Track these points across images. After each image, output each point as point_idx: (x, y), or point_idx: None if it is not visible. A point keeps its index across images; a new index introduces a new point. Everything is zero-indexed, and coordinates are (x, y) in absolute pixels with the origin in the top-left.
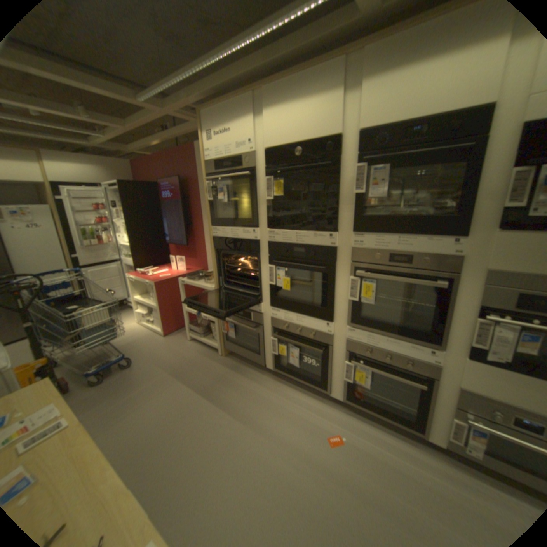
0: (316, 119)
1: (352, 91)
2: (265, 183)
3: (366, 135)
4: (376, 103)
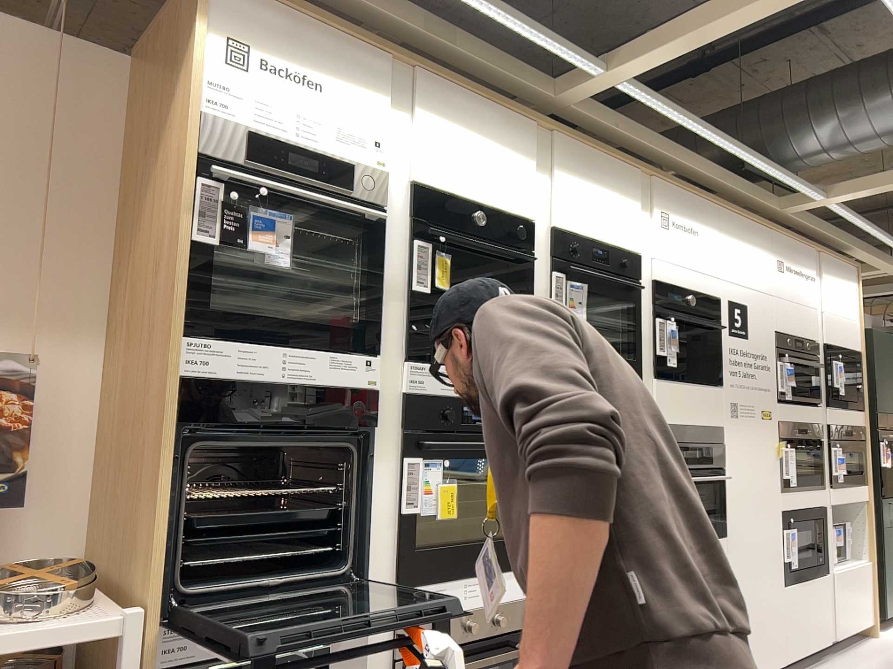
0: (503, 187)
1: (537, 179)
2: (408, 255)
3: (555, 241)
4: (563, 209)
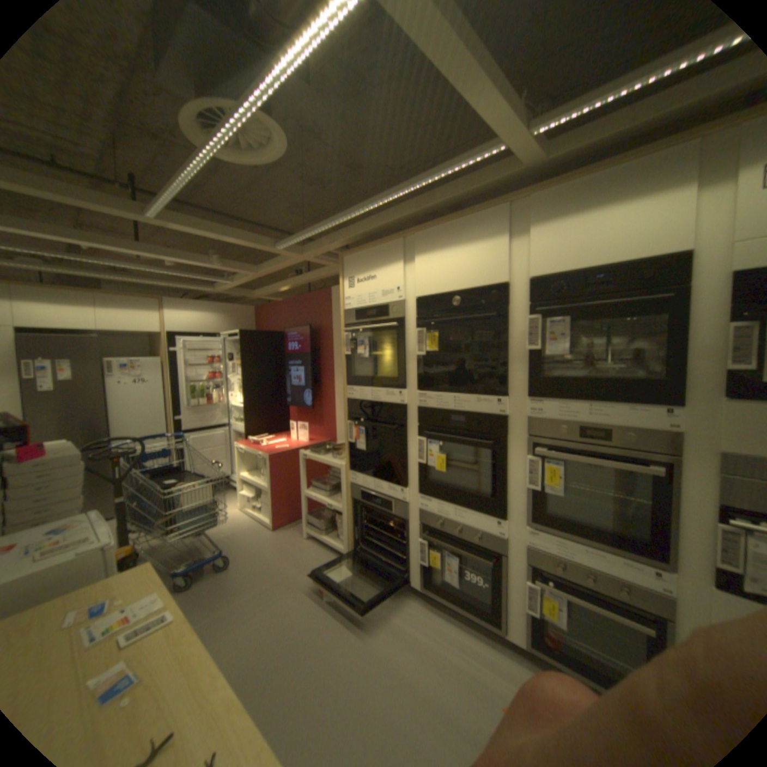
0: (477, 266)
1: (519, 237)
2: (416, 336)
3: (538, 284)
4: (548, 250)
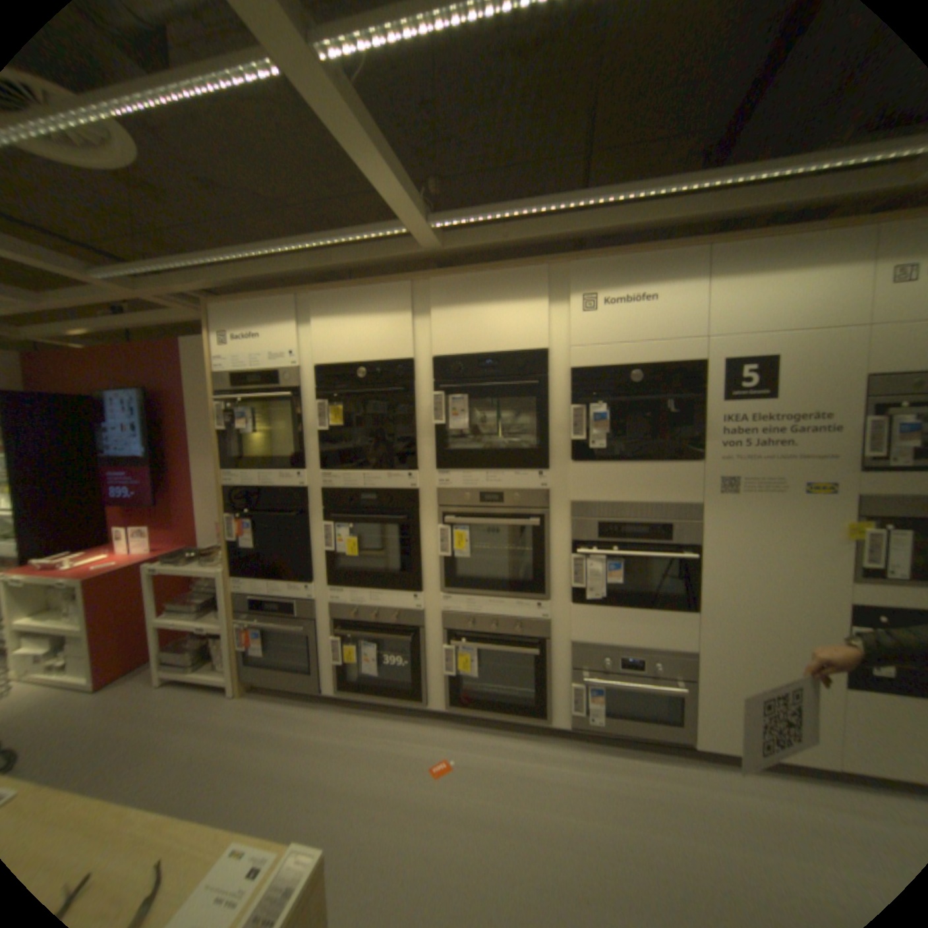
0: (383, 340)
1: (422, 318)
2: (317, 409)
3: (441, 365)
4: (448, 335)
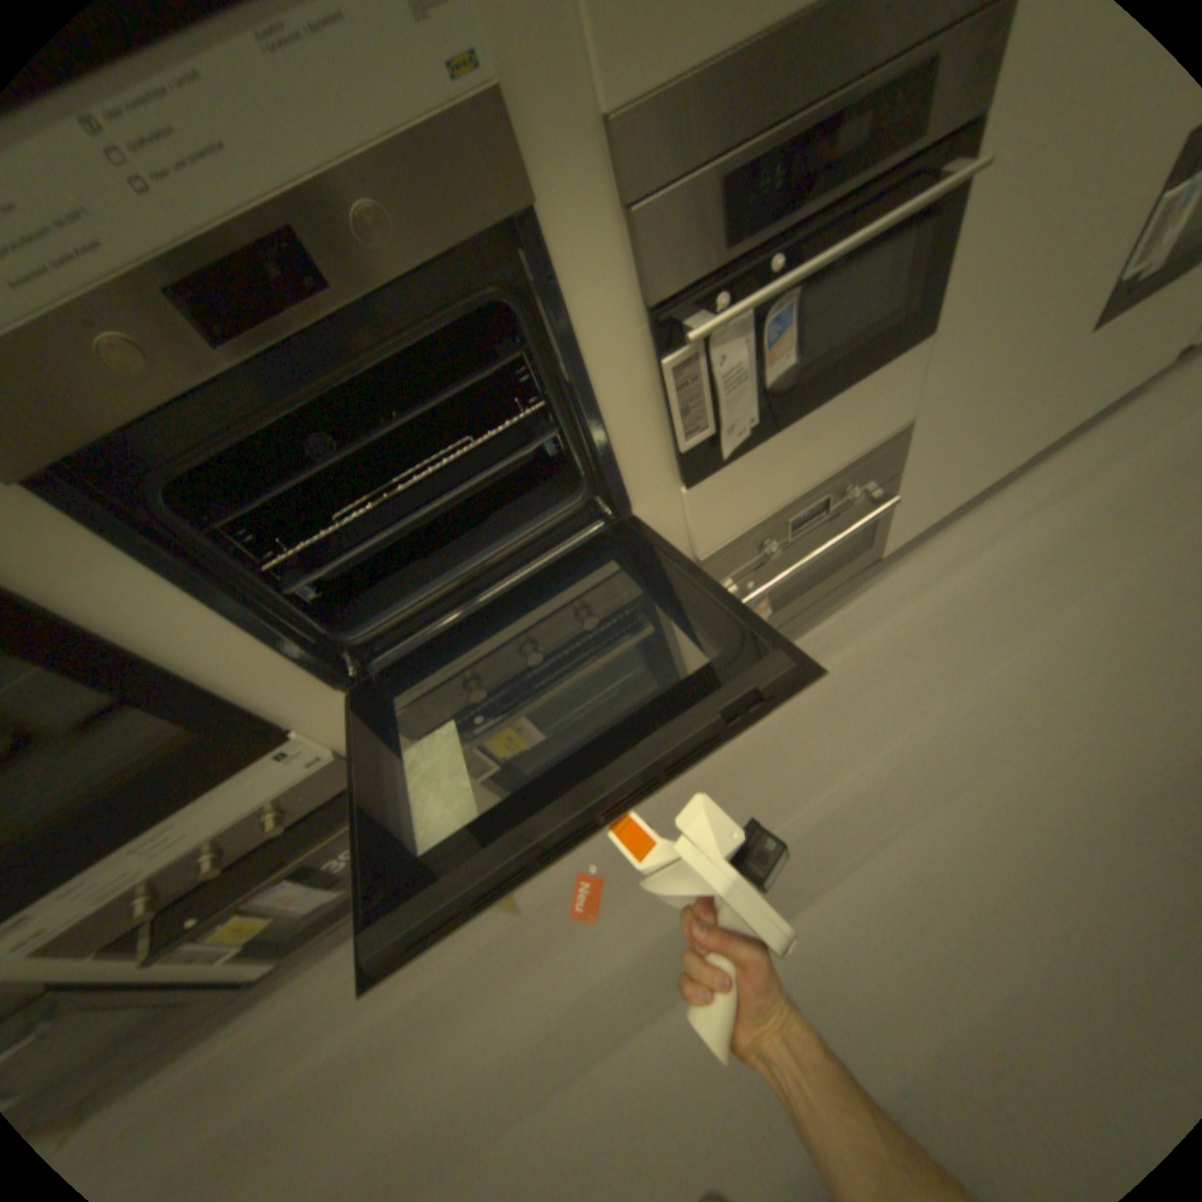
0: None
1: None
2: None
3: None
4: None
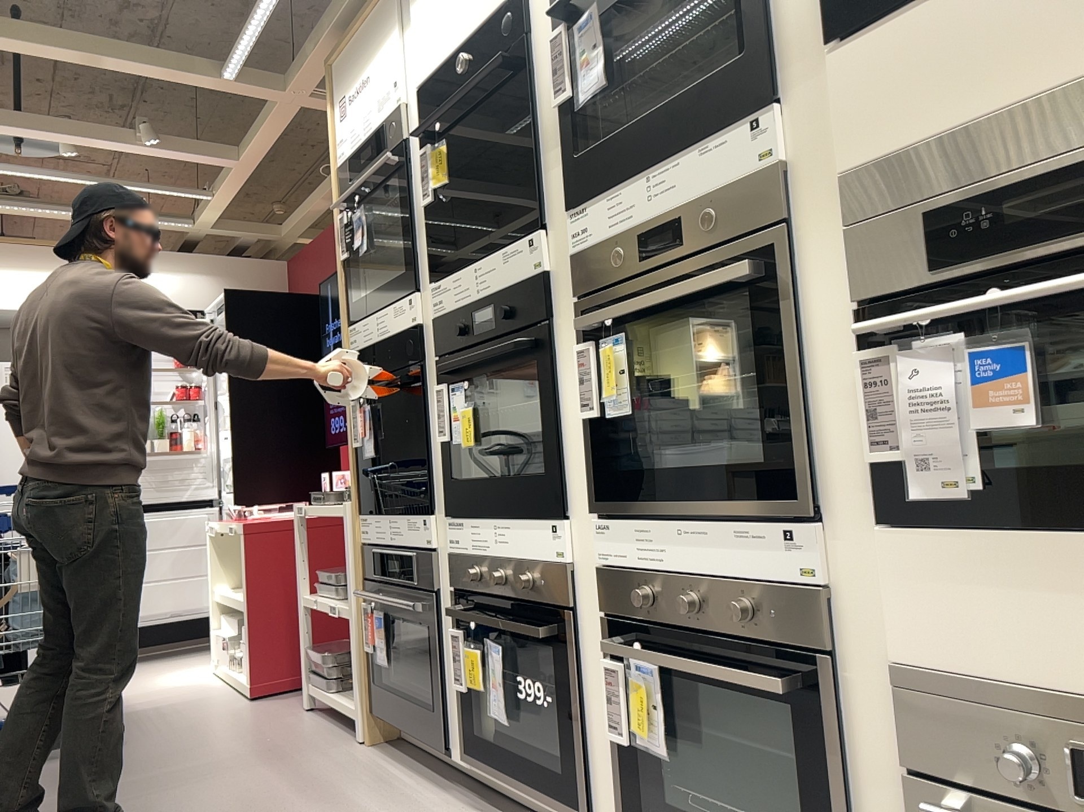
0: None
1: None
2: (424, 168)
3: None
4: None
